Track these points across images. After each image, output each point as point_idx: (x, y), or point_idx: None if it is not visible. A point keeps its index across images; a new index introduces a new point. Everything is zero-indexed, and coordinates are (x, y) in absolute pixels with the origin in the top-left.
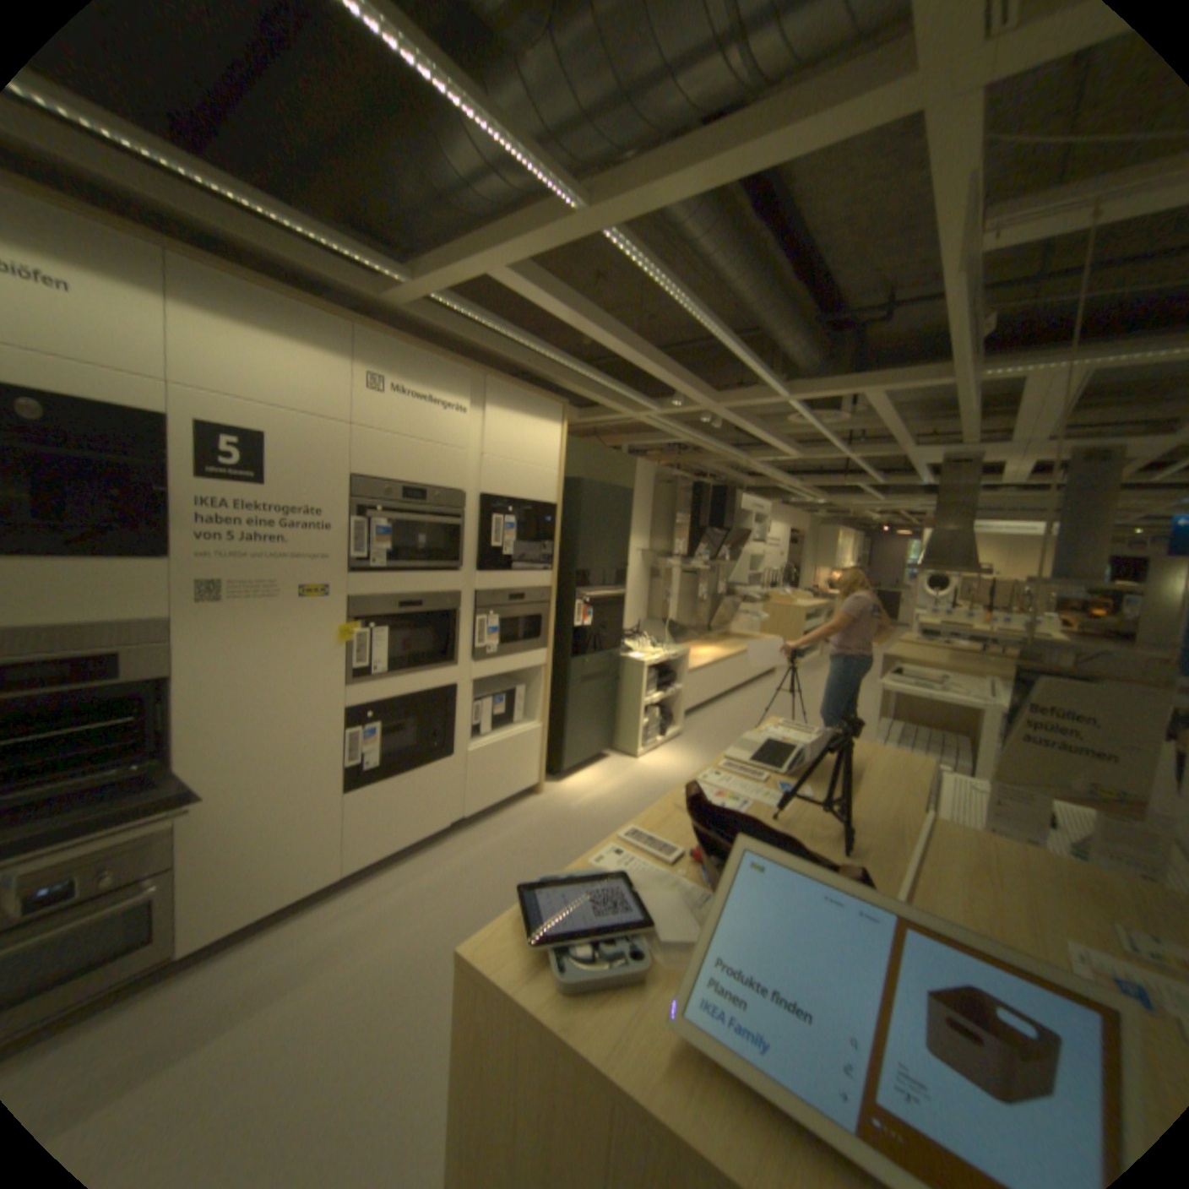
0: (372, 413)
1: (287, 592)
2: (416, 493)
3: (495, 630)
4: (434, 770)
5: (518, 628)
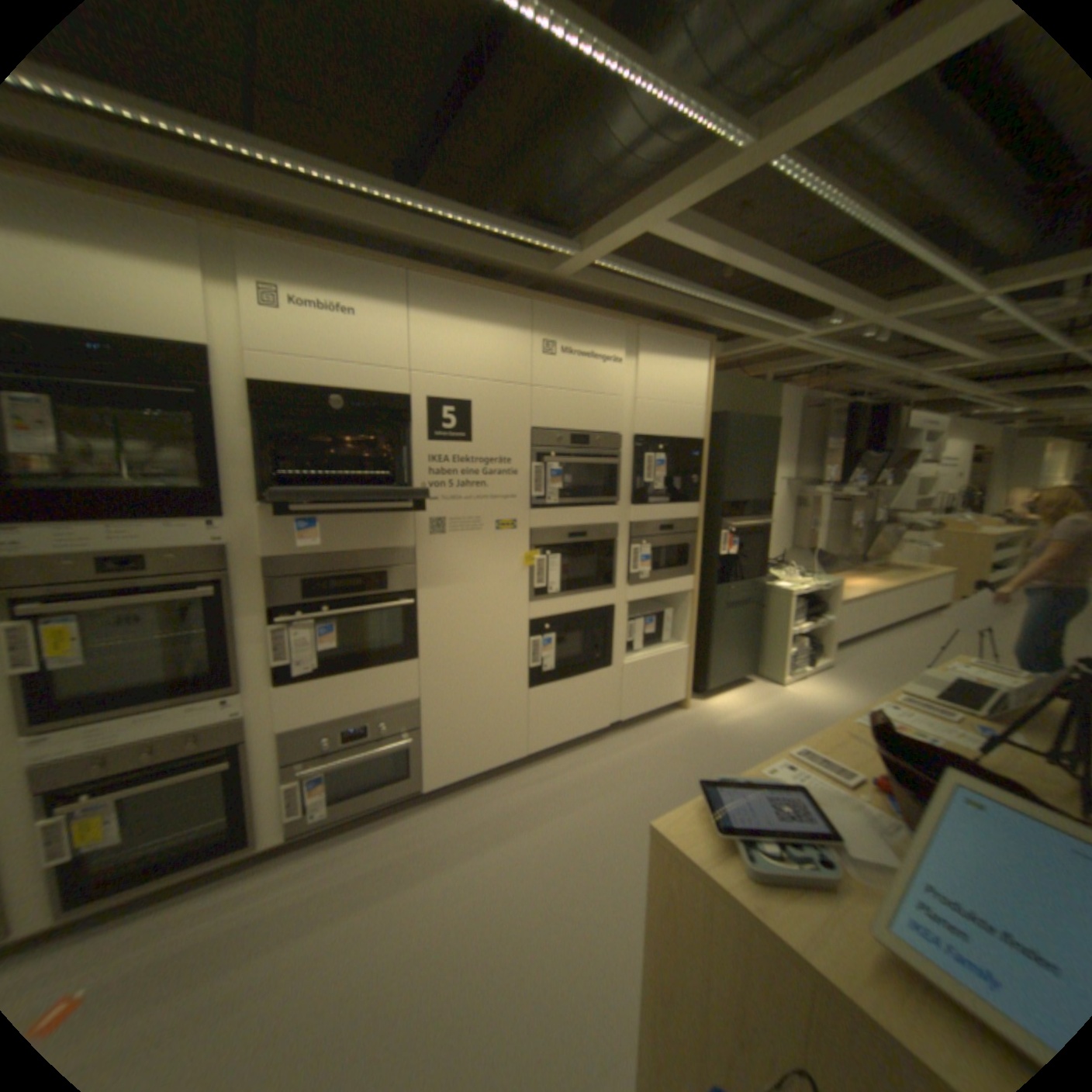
0: (546, 374)
1: (488, 526)
2: (581, 439)
3: (648, 558)
4: (597, 677)
5: (668, 556)
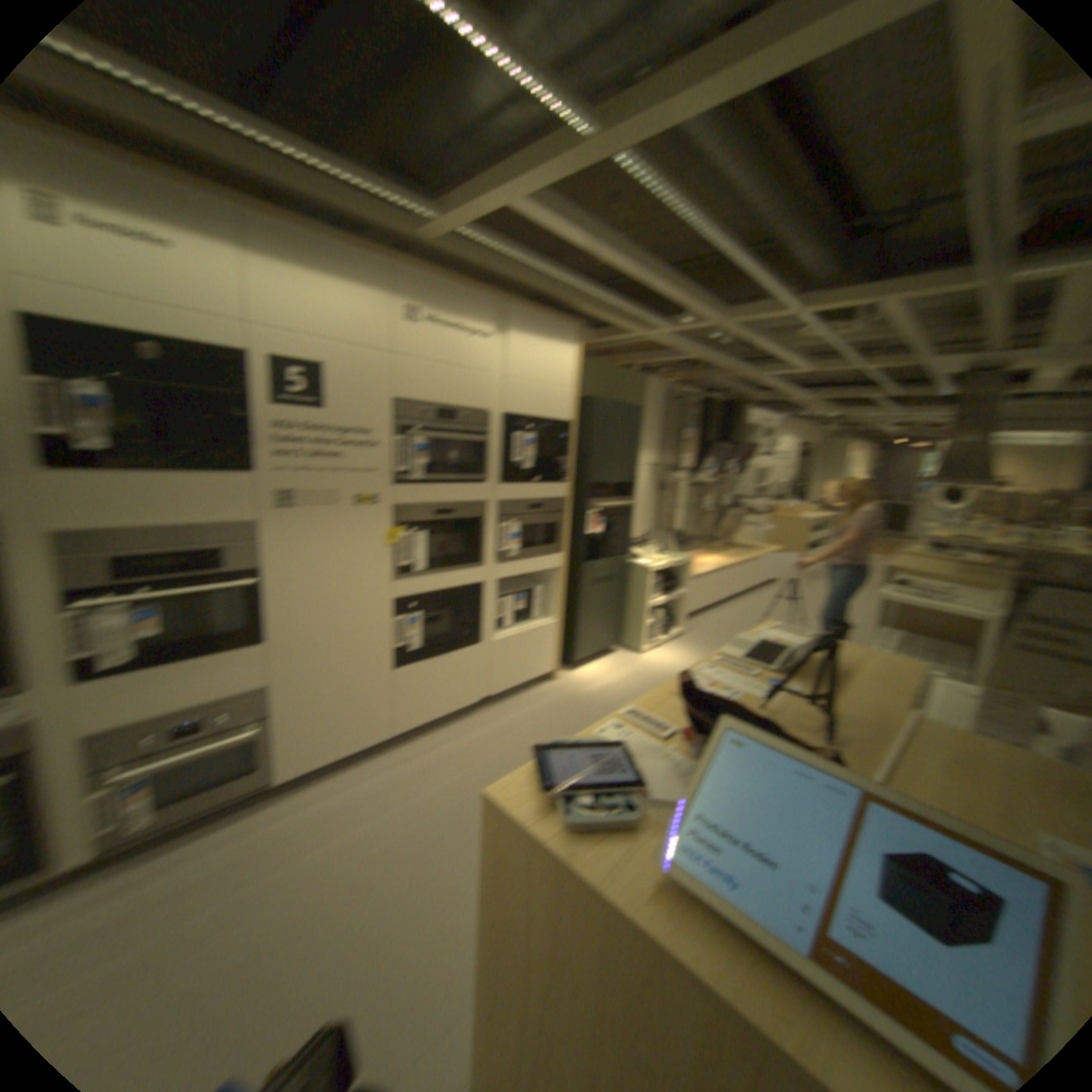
0: (403, 344)
1: (339, 503)
2: (443, 415)
3: (512, 538)
4: (461, 656)
5: (533, 536)
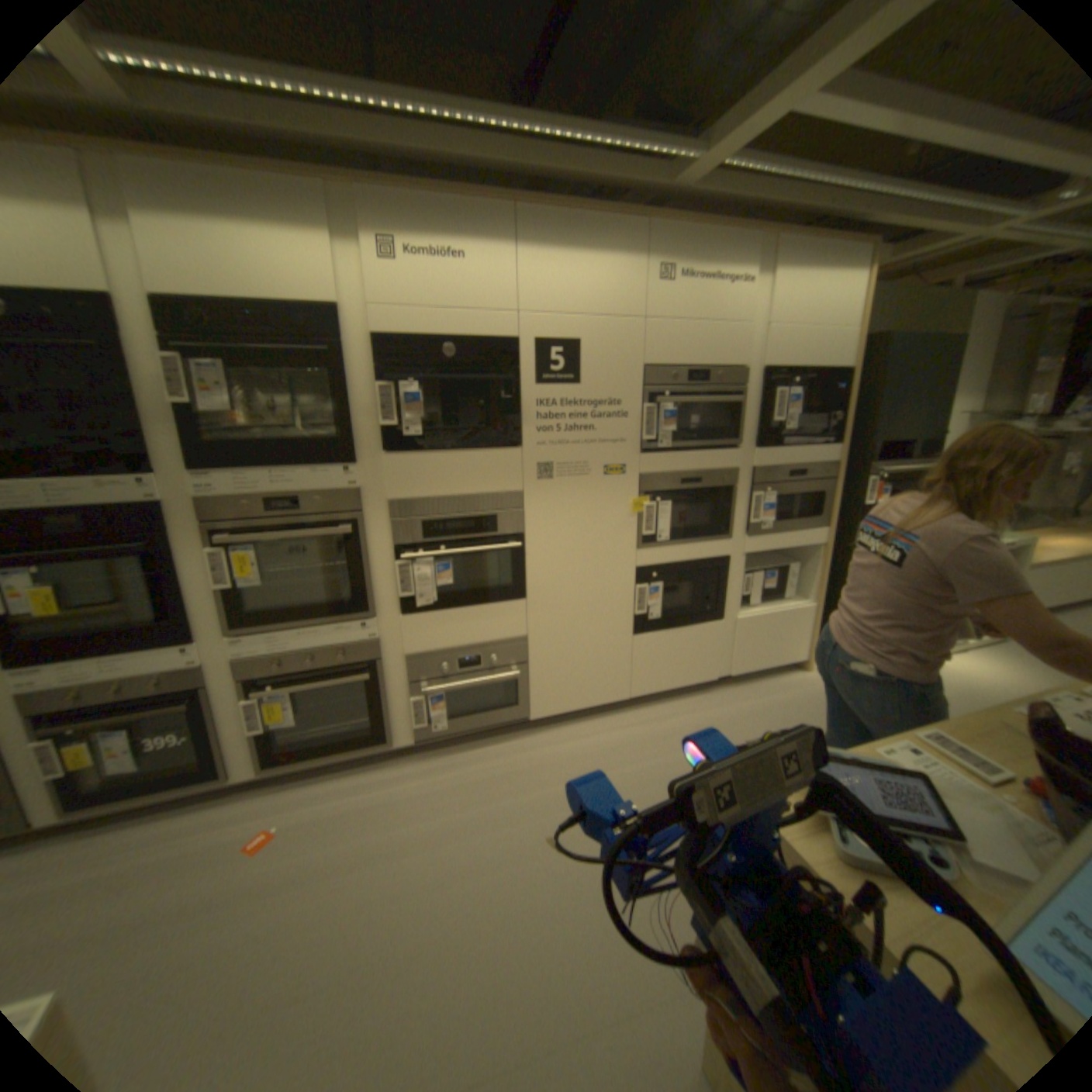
0: (663, 303)
1: (595, 471)
2: (700, 374)
3: (773, 507)
4: (706, 629)
5: (798, 505)
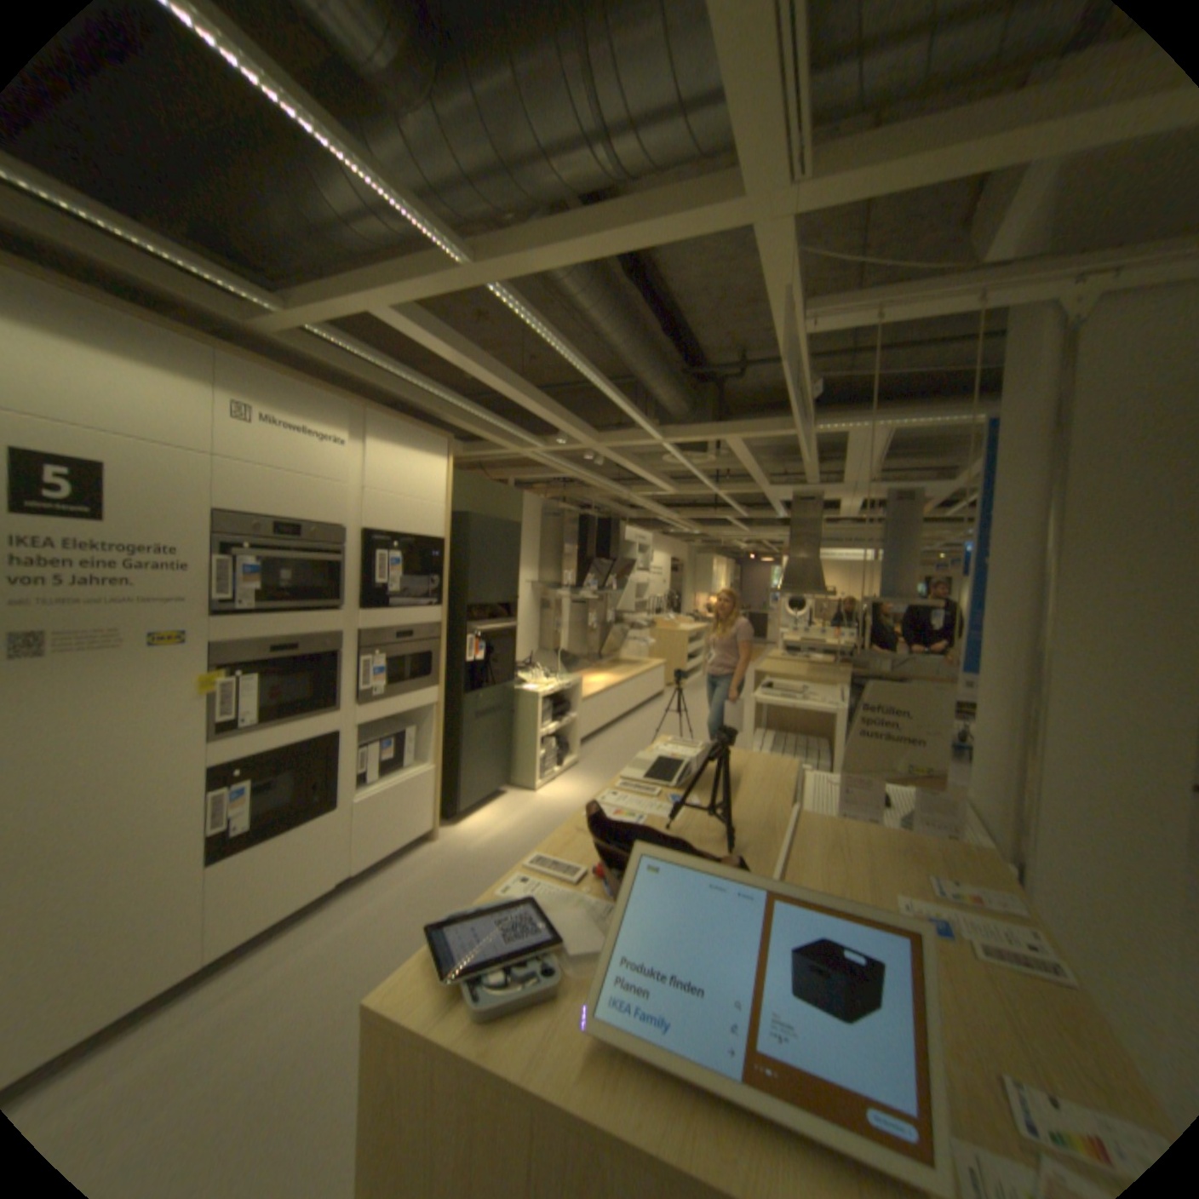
0: (236, 444)
1: (132, 641)
2: (289, 529)
3: (382, 671)
4: (314, 828)
5: (406, 666)
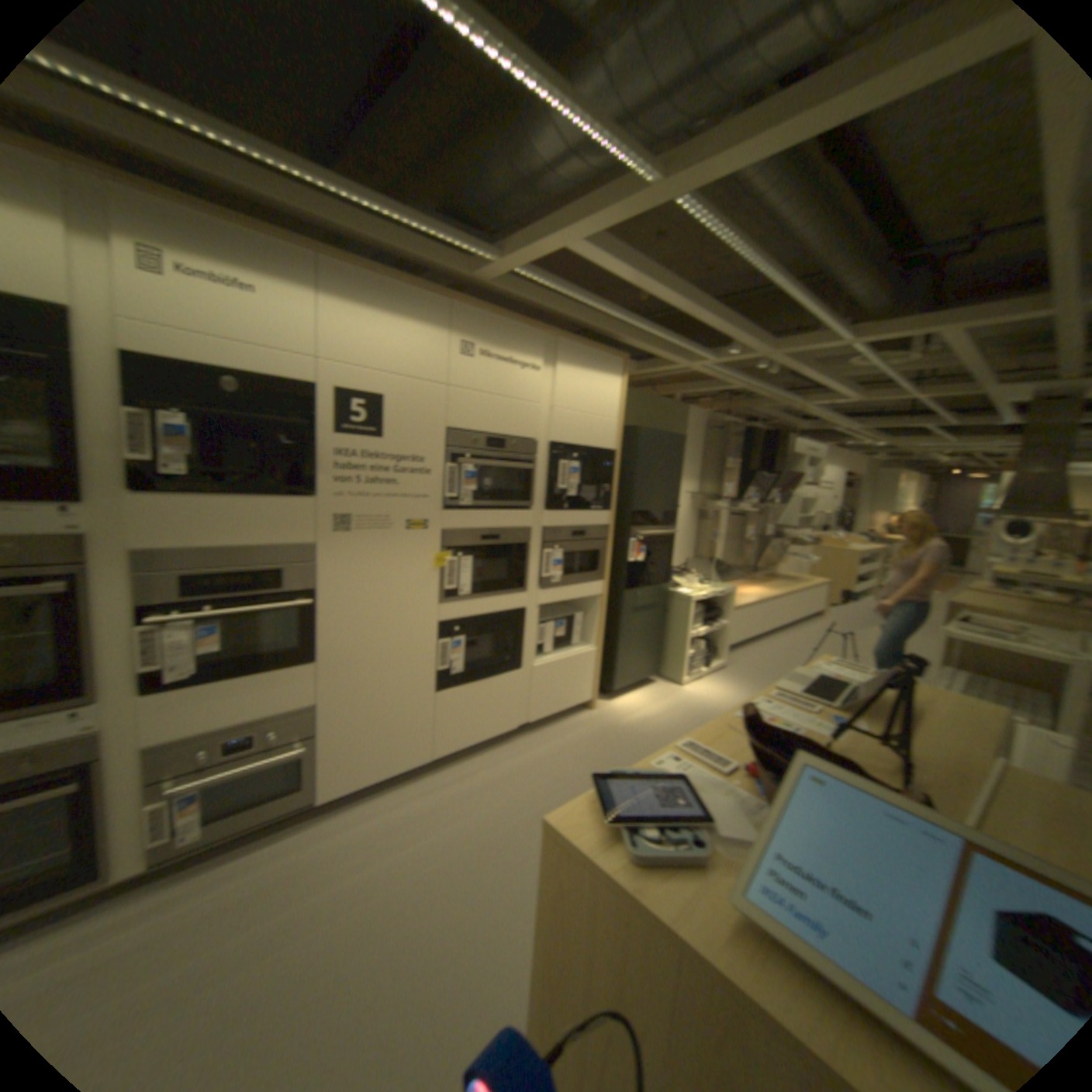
0: (465, 375)
1: (399, 525)
2: (498, 442)
3: (561, 562)
4: (507, 679)
5: (580, 561)
